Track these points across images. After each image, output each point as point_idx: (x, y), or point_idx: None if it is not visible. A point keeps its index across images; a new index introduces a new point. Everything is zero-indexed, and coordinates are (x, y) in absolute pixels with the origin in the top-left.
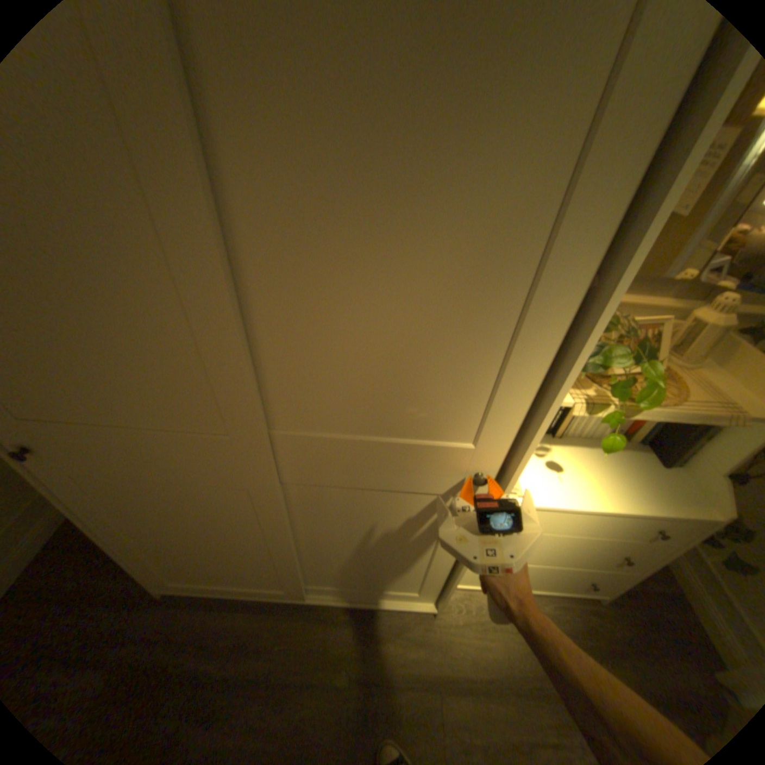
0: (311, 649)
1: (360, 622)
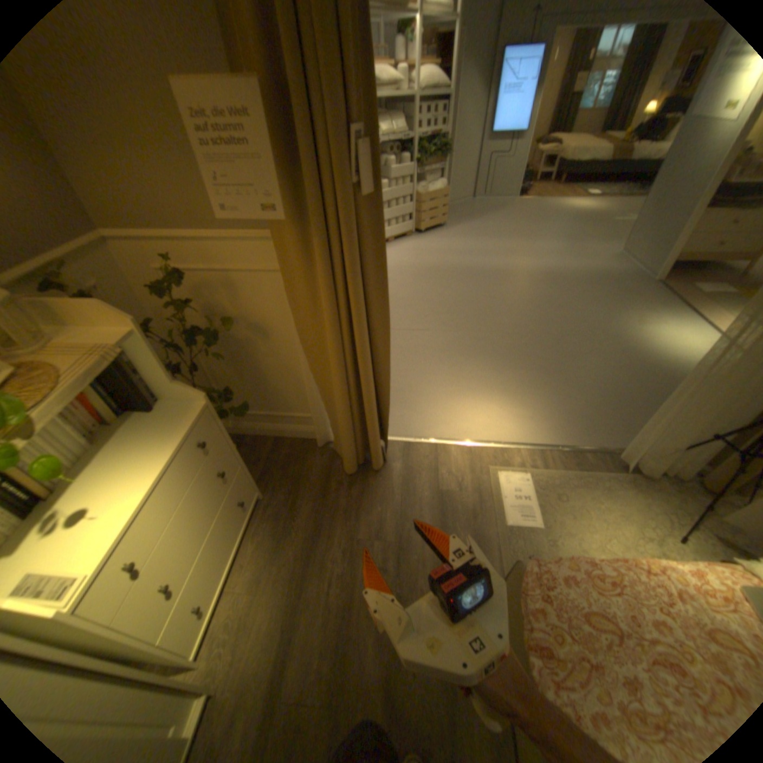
0: None
1: None
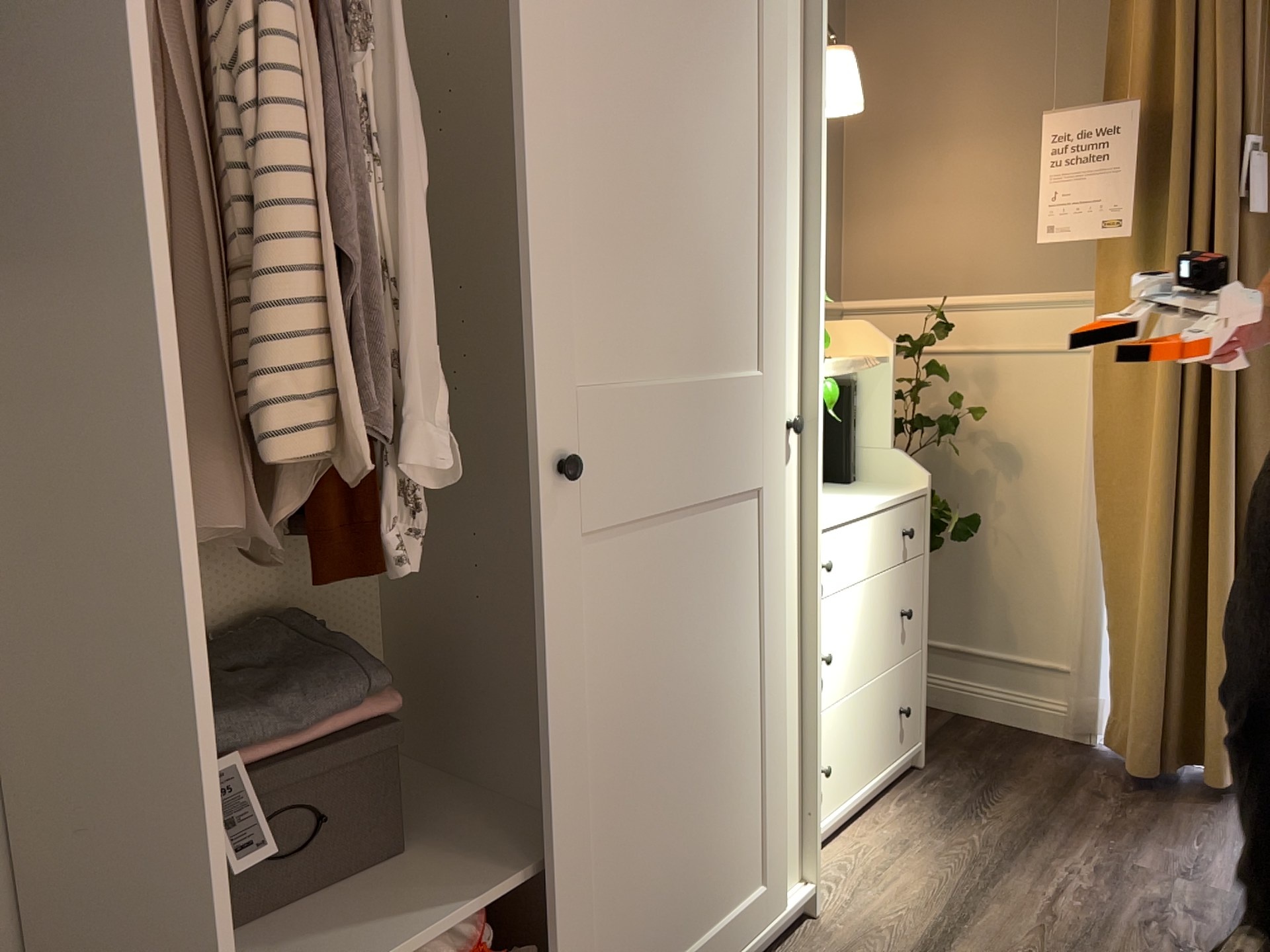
0: None
1: None
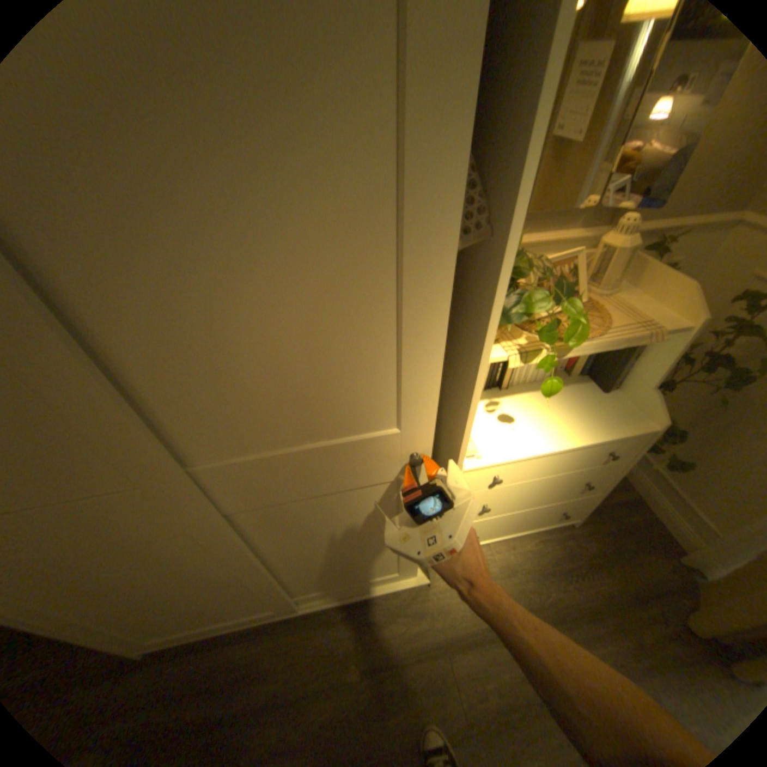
0: (315, 656)
1: (358, 613)
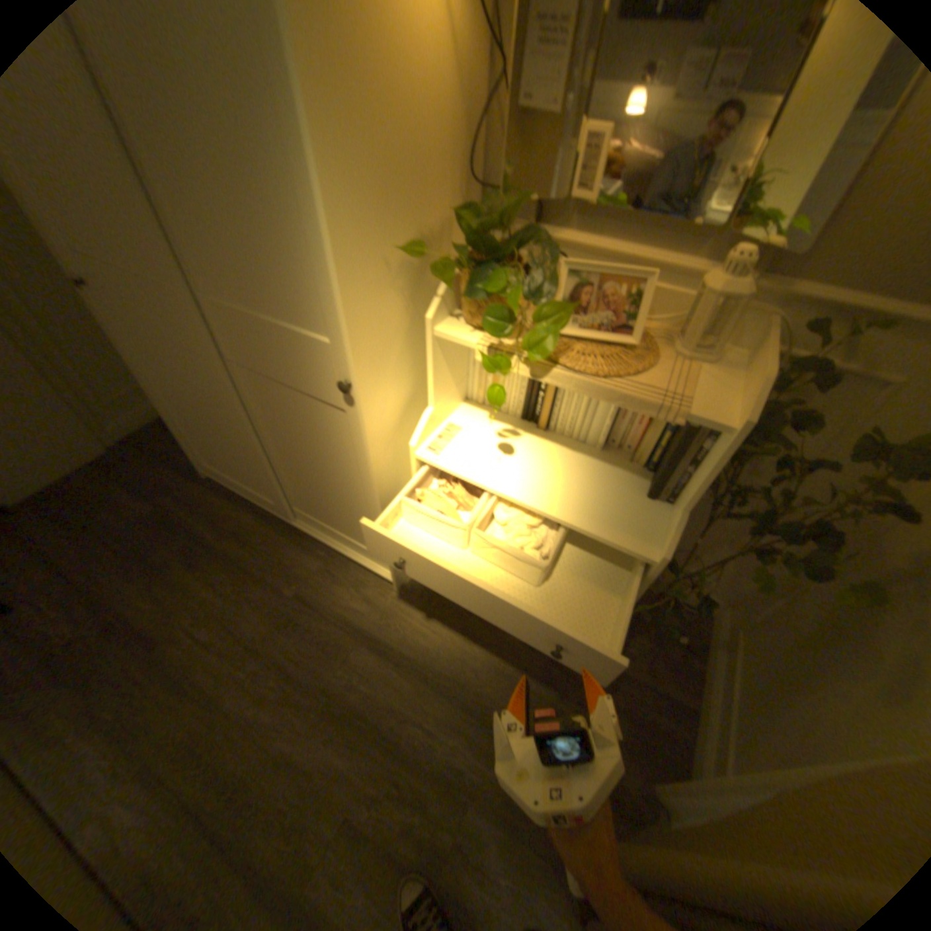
0: (281, 560)
1: (330, 560)
